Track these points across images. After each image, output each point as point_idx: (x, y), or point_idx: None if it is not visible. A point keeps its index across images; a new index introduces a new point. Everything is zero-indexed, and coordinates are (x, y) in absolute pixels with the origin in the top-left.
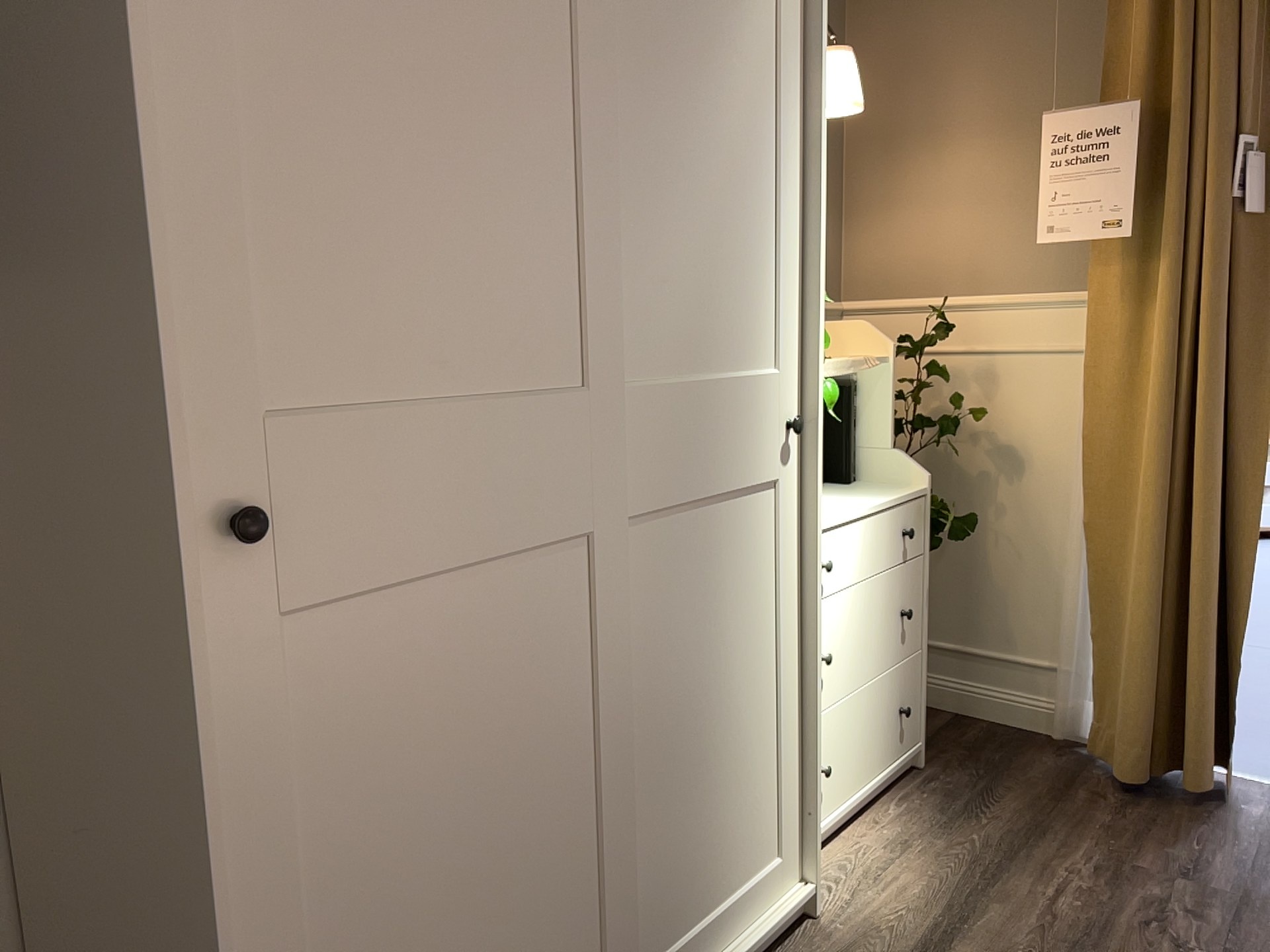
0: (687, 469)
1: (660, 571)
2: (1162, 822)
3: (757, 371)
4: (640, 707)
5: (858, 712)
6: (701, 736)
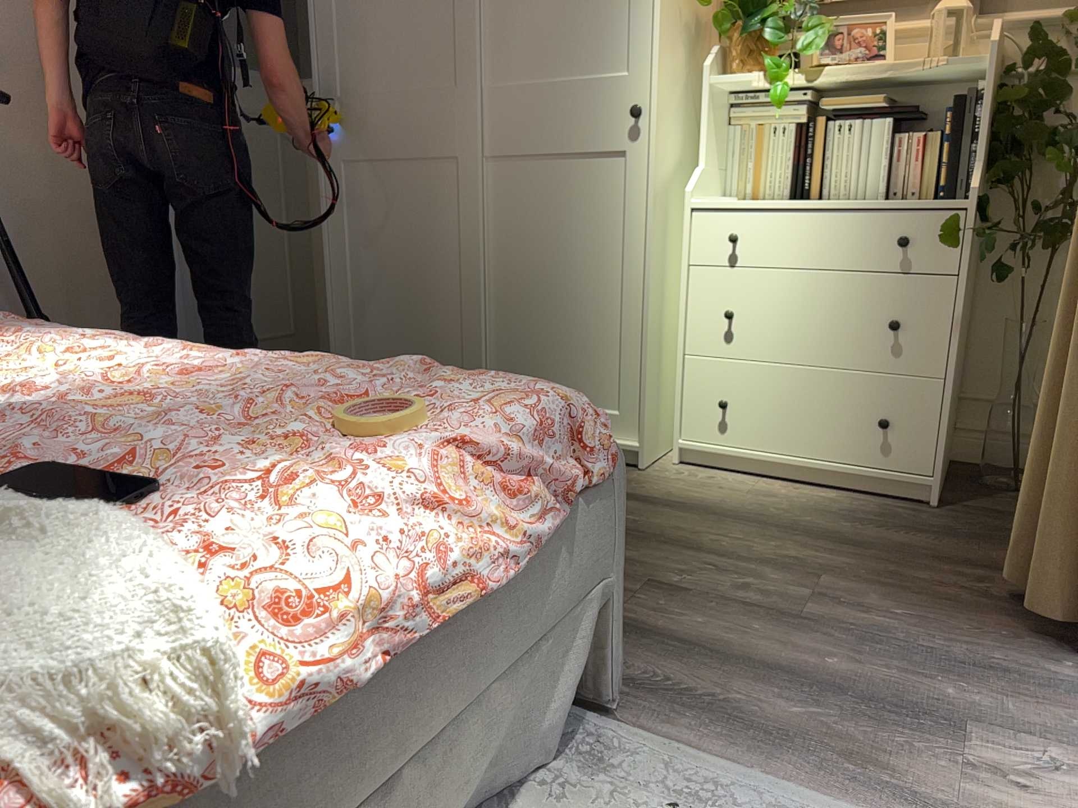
0: (534, 135)
1: (516, 190)
2: (956, 611)
3: (601, 76)
4: (502, 258)
5: (791, 384)
6: (547, 295)
